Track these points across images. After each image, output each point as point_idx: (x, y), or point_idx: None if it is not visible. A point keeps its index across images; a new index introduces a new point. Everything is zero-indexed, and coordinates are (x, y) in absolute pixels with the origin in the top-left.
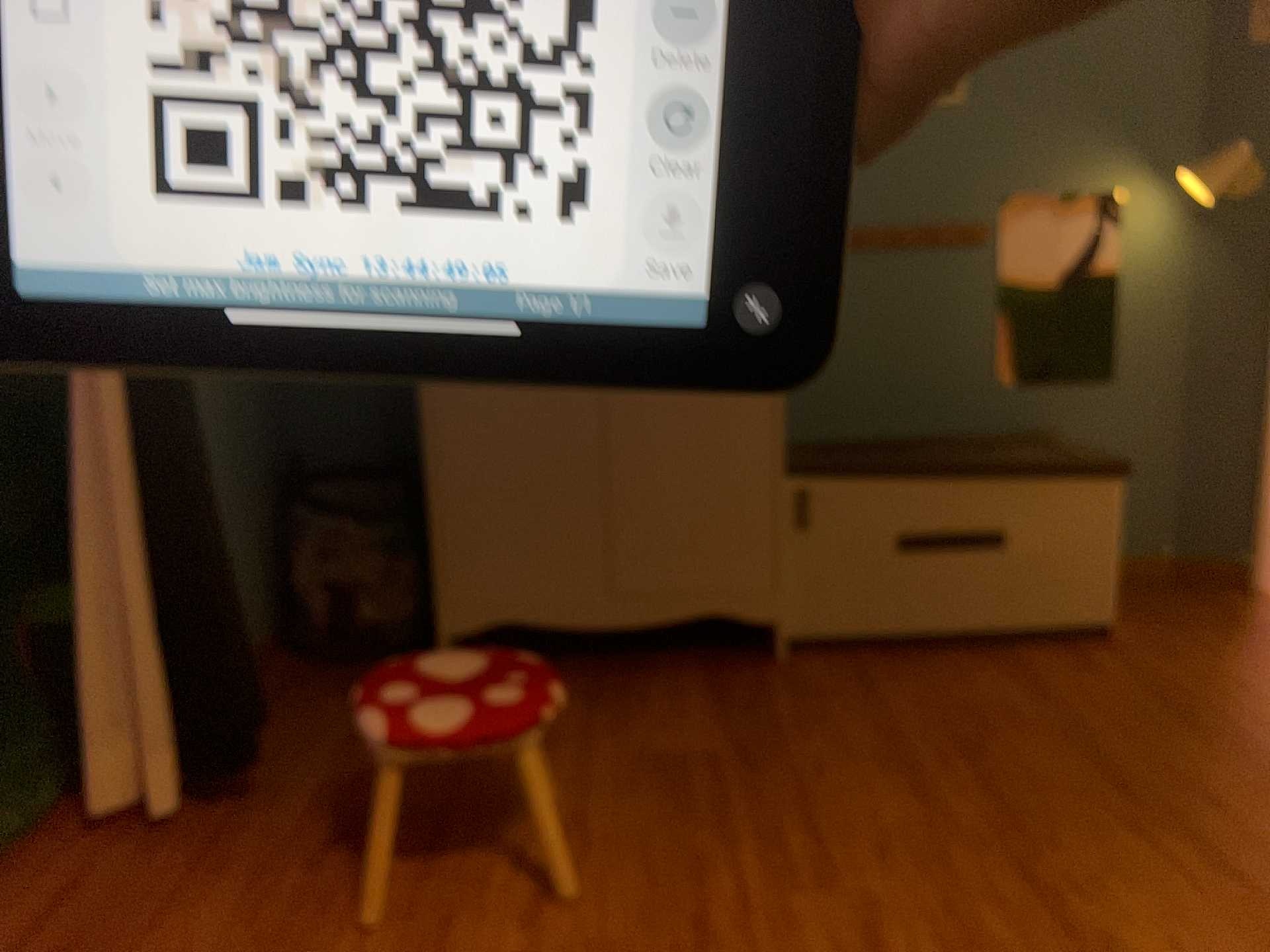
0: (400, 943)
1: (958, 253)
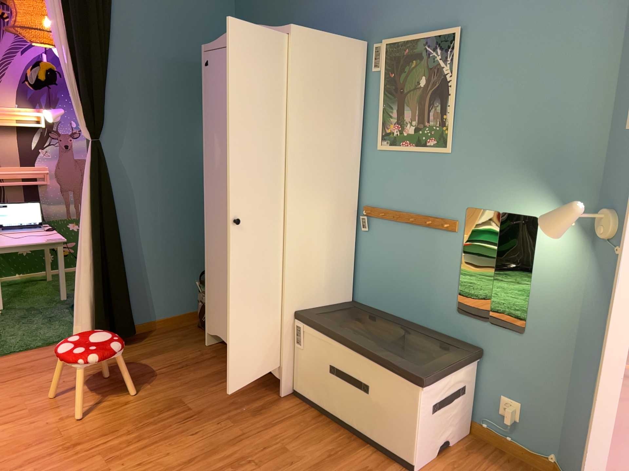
0: (47, 408)
1: (442, 233)
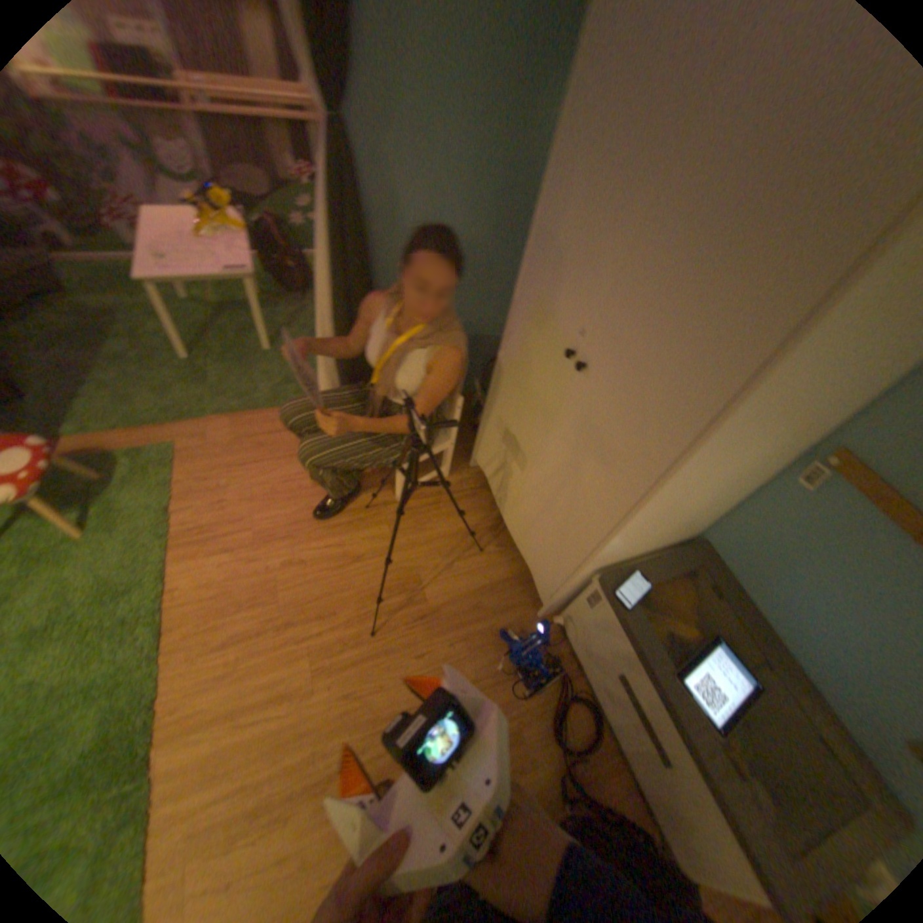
0: (273, 538)
1: None
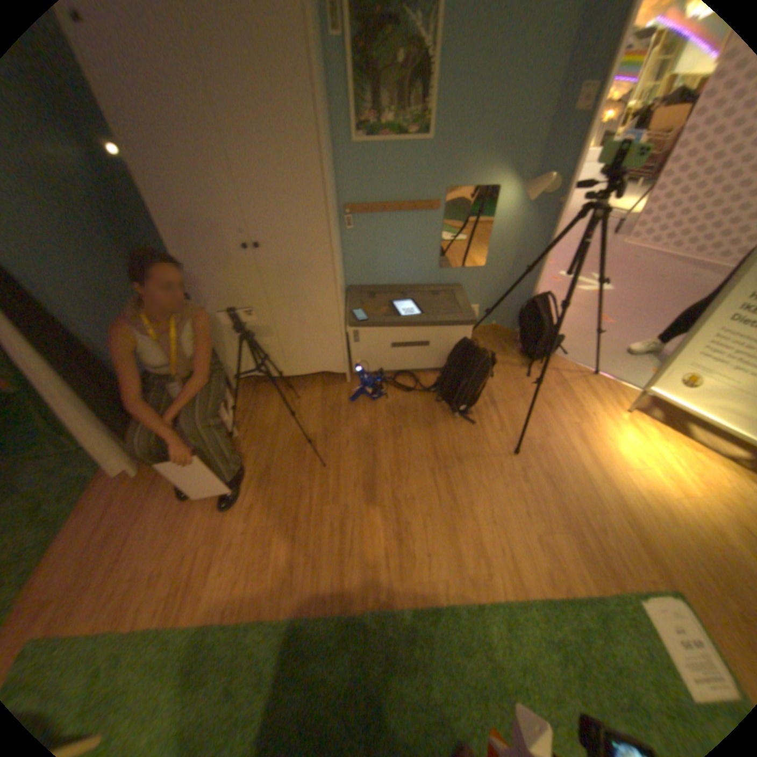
0: (216, 527)
1: (426, 215)
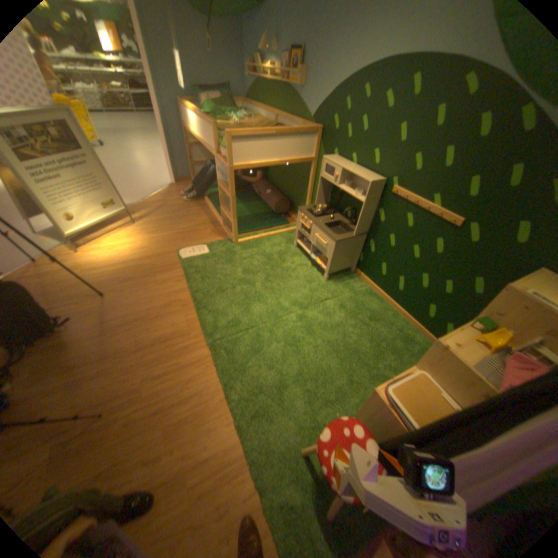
0: (165, 486)
1: None
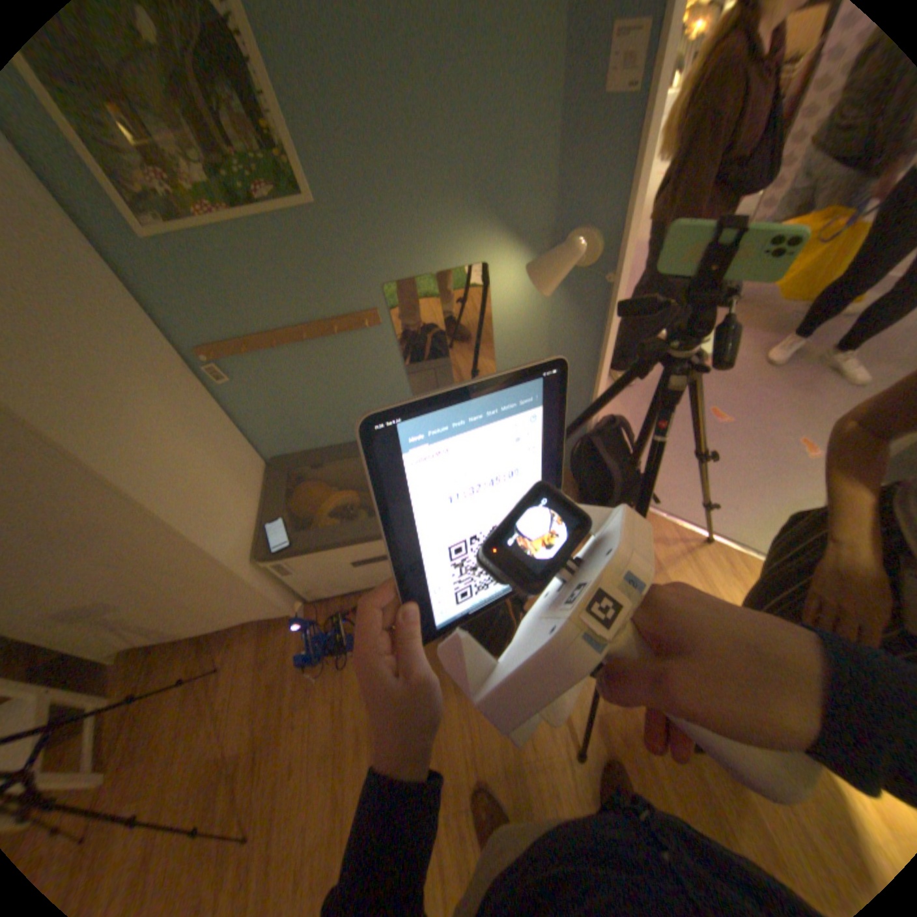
0: None
1: (360, 335)
